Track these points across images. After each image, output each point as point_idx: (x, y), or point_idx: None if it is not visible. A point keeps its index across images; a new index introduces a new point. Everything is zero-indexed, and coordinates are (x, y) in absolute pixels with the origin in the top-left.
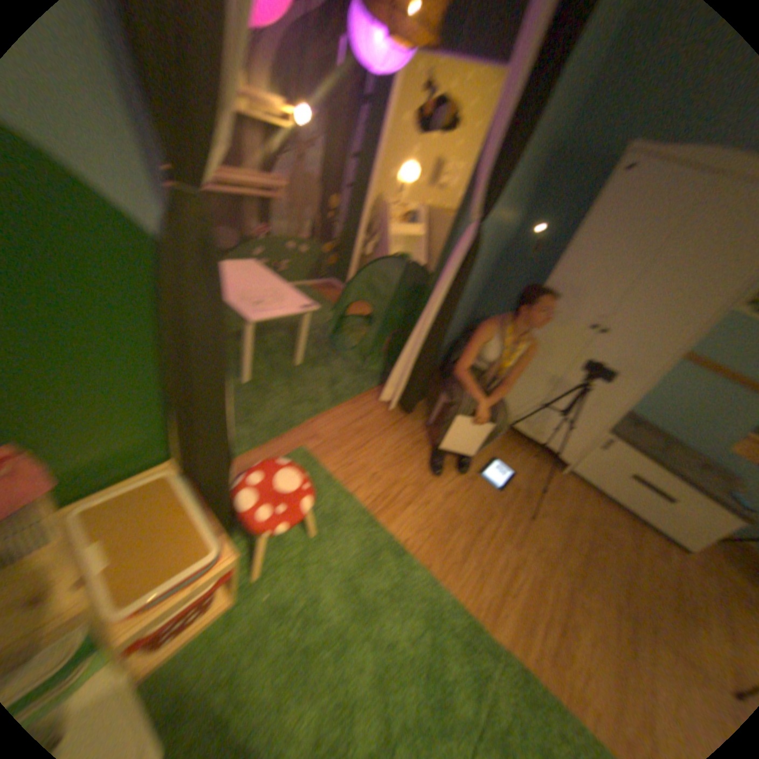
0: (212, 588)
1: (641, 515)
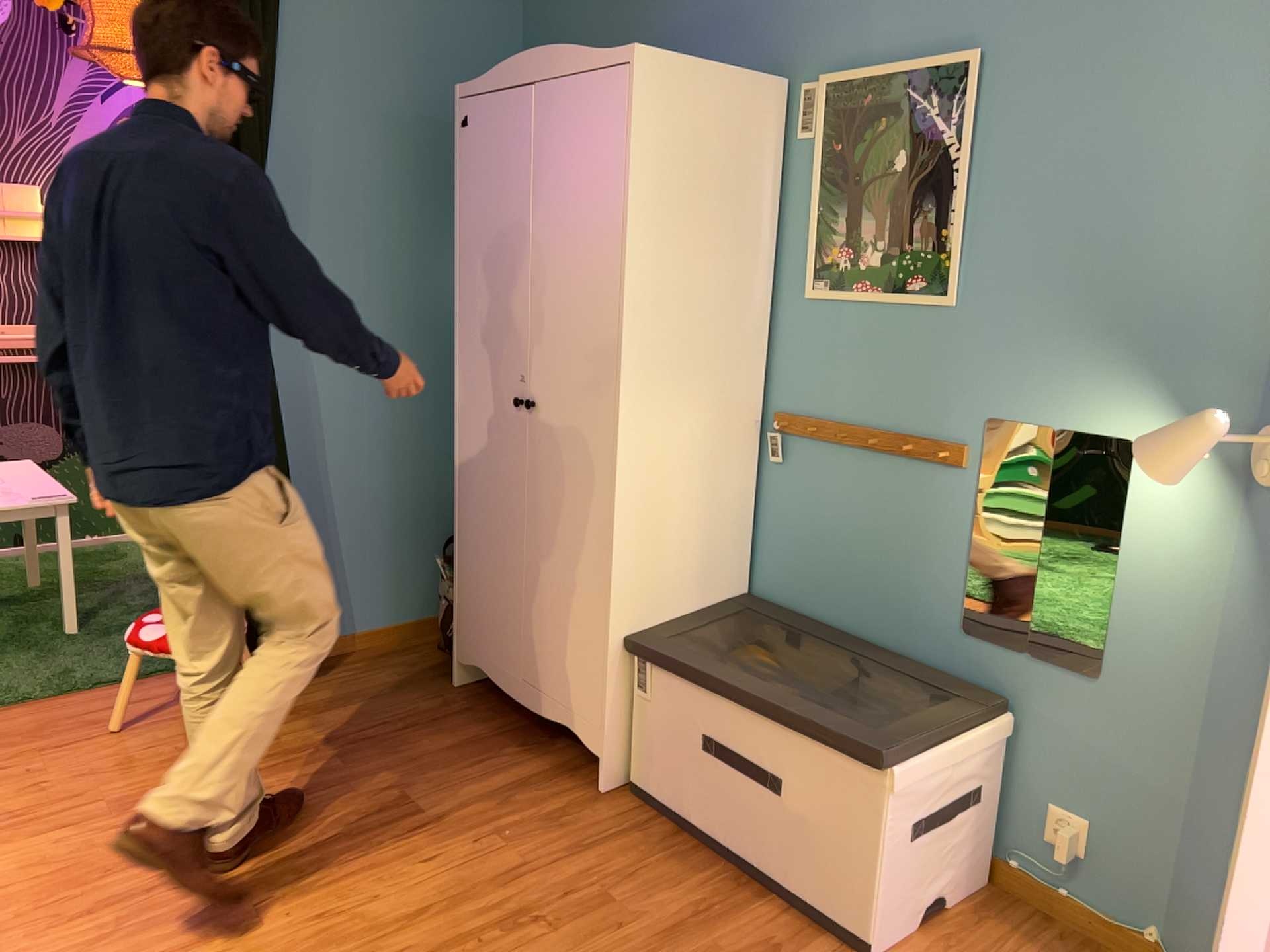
0: None
1: (757, 857)
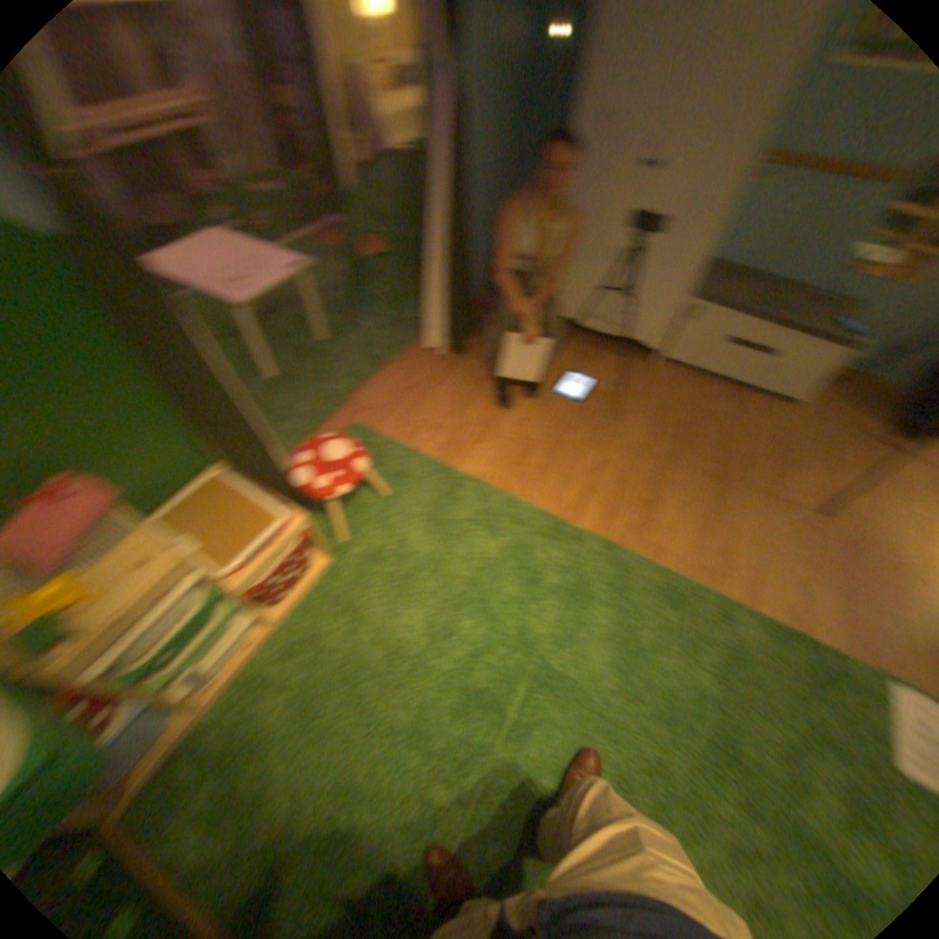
0: (304, 545)
1: (746, 381)
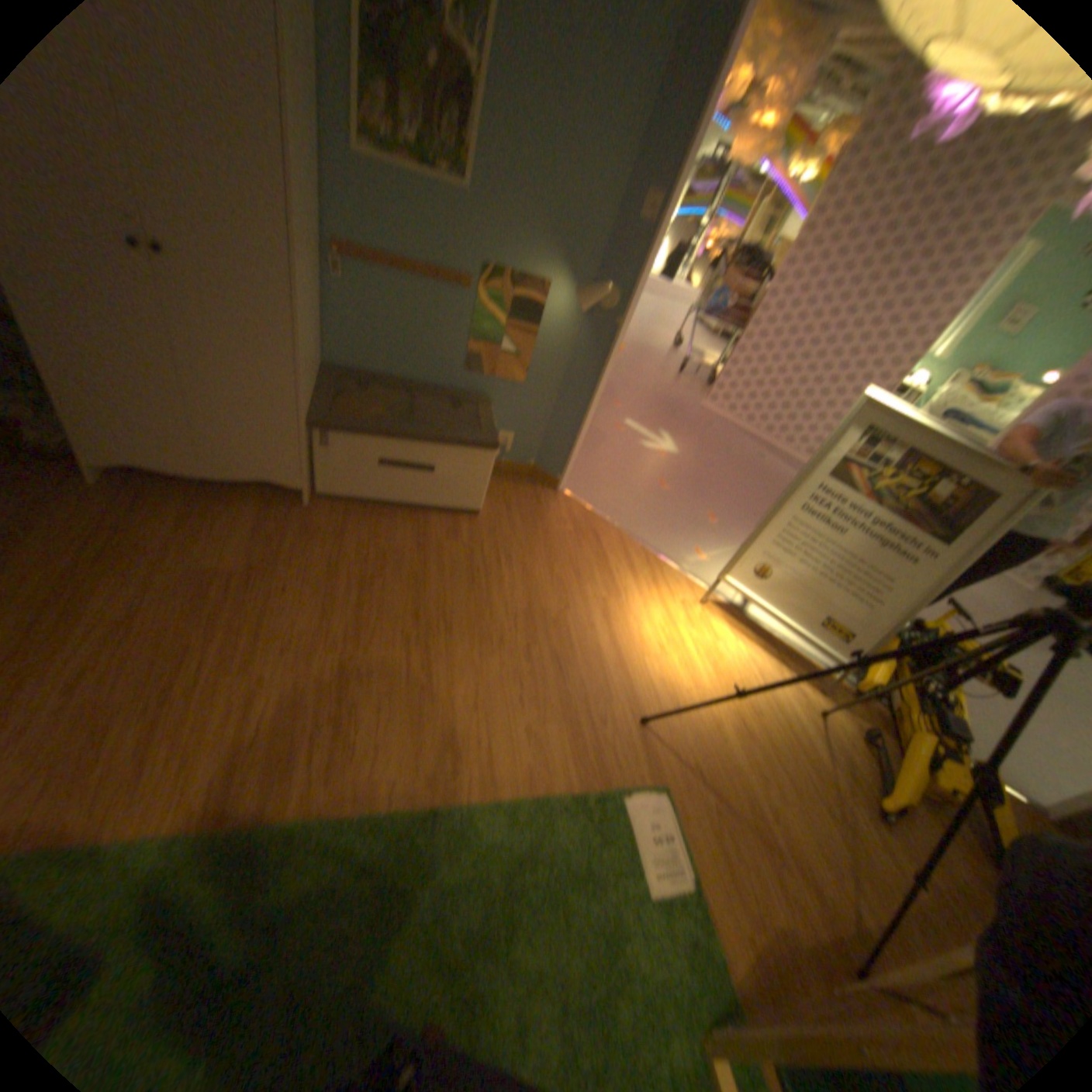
0: None
1: (415, 502)
